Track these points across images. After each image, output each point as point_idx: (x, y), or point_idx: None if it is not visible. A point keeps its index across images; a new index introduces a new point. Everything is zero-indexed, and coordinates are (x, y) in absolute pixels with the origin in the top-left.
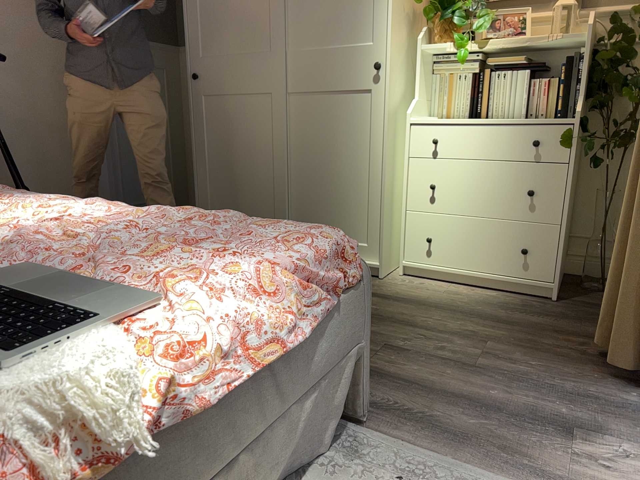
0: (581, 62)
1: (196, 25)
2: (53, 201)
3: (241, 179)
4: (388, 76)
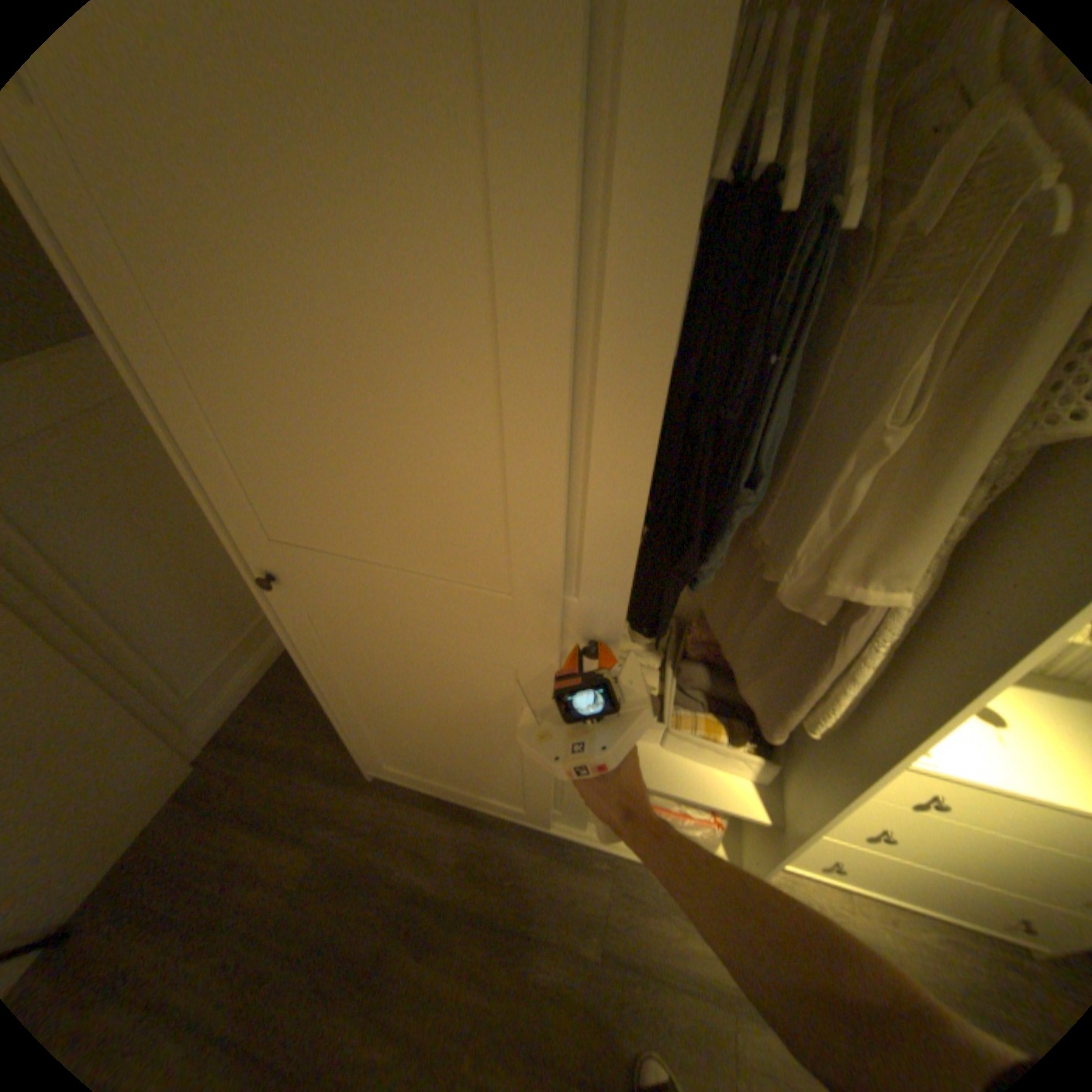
0: None
1: (214, 463)
2: None
3: (444, 747)
4: (912, 755)
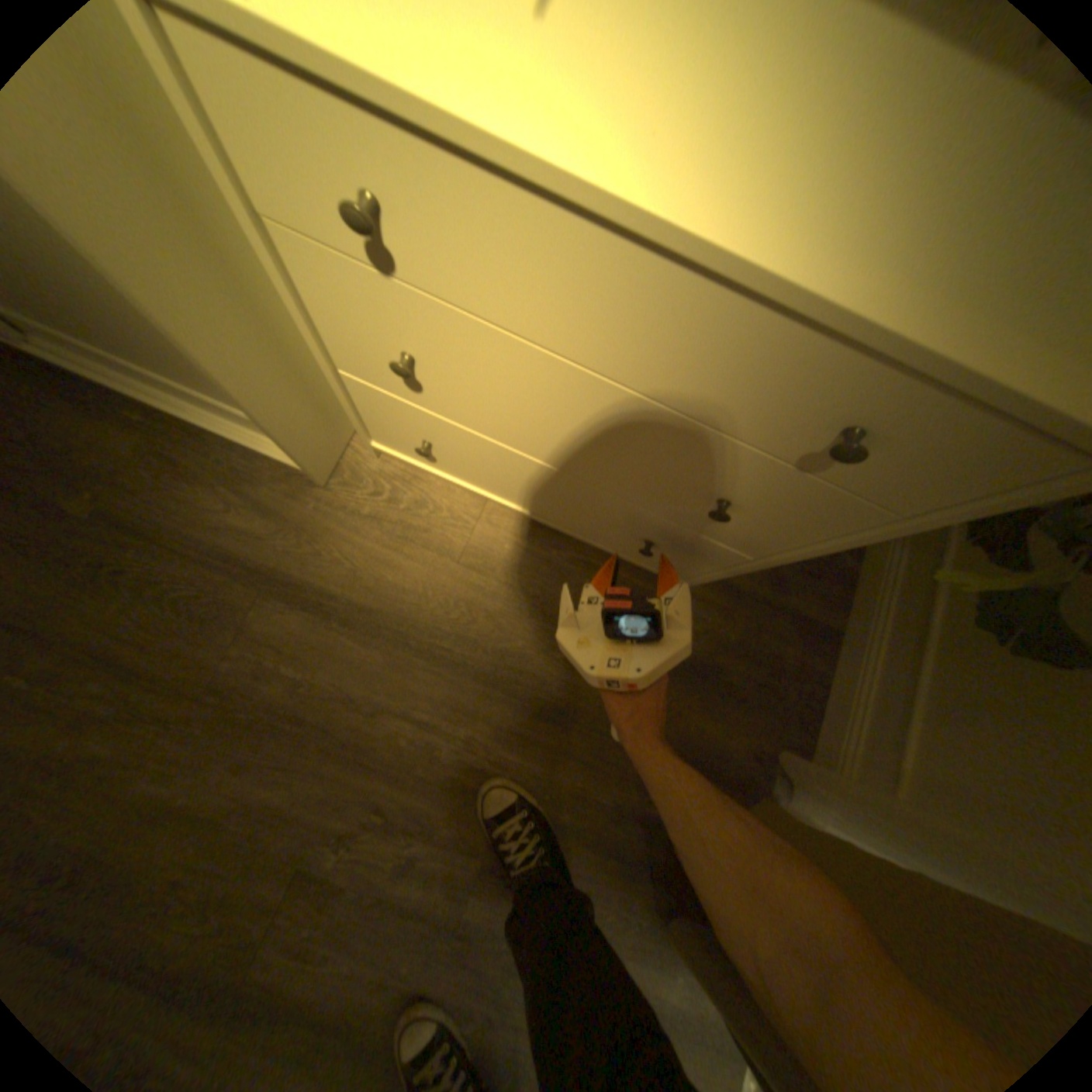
0: None
1: None
2: None
3: None
4: None
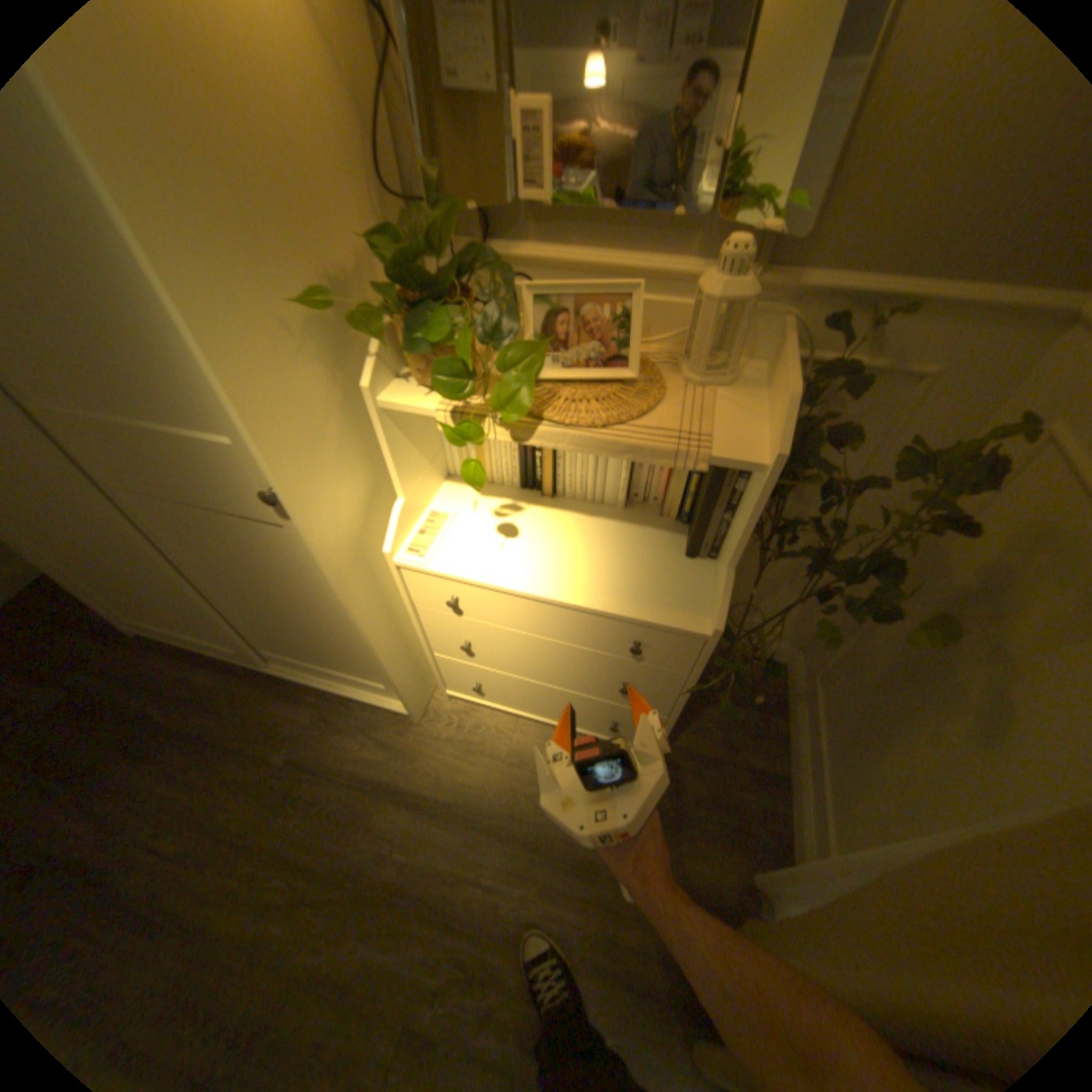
0: (743, 478)
1: None
2: None
3: (124, 587)
4: (304, 527)
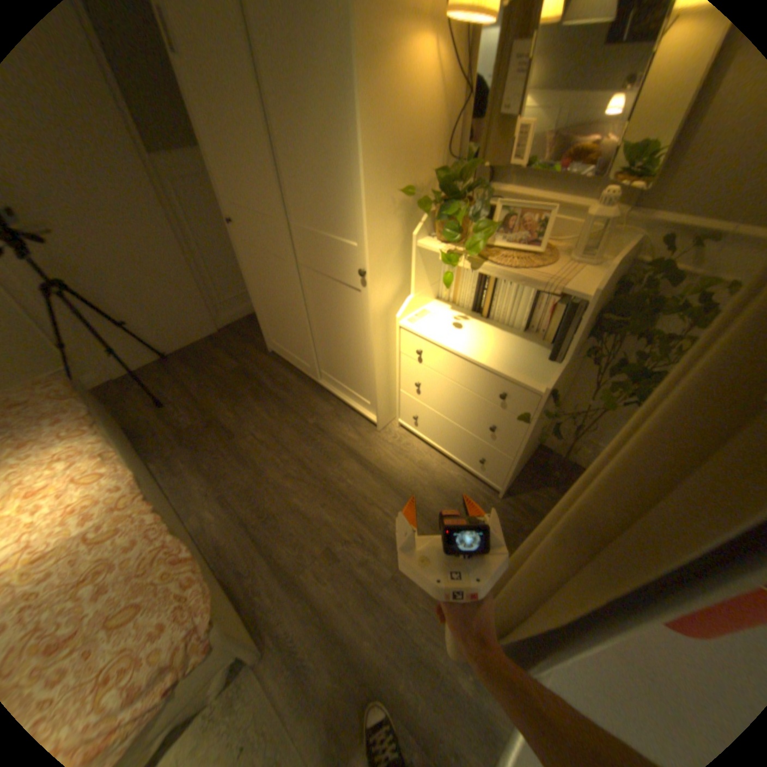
0: (587, 312)
1: (213, 167)
2: (60, 453)
3: (281, 319)
4: (371, 289)
